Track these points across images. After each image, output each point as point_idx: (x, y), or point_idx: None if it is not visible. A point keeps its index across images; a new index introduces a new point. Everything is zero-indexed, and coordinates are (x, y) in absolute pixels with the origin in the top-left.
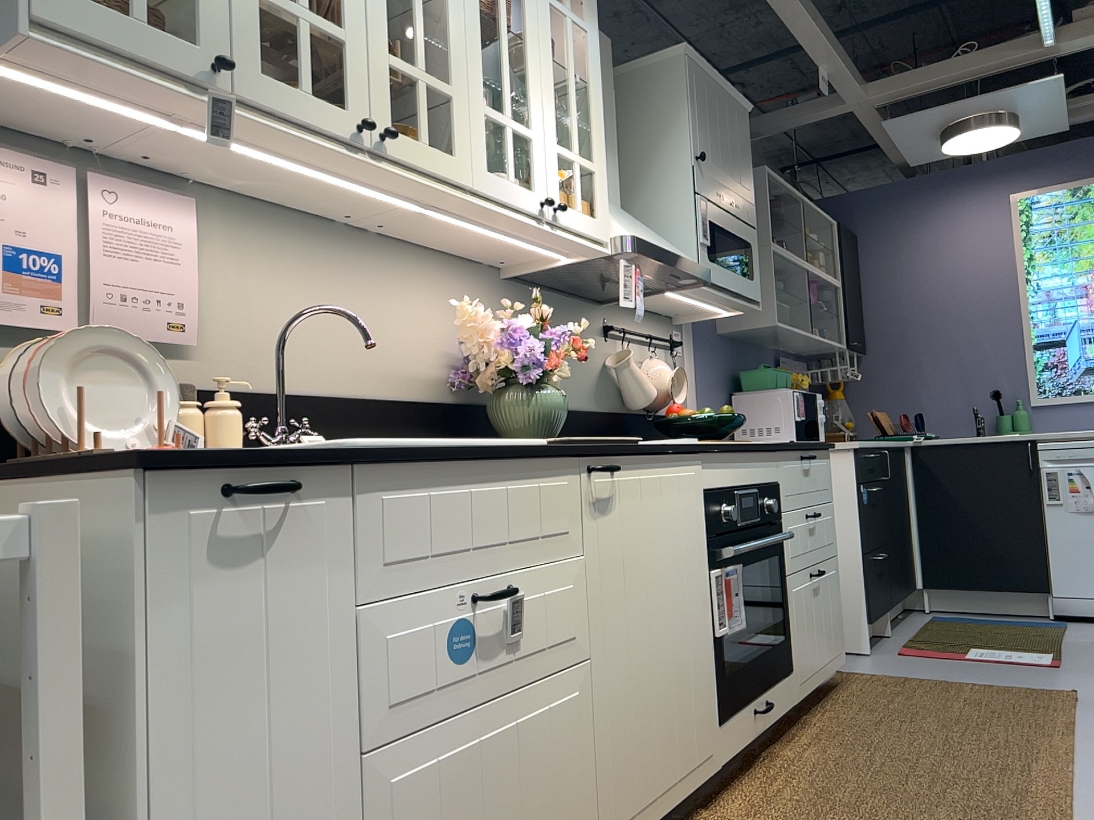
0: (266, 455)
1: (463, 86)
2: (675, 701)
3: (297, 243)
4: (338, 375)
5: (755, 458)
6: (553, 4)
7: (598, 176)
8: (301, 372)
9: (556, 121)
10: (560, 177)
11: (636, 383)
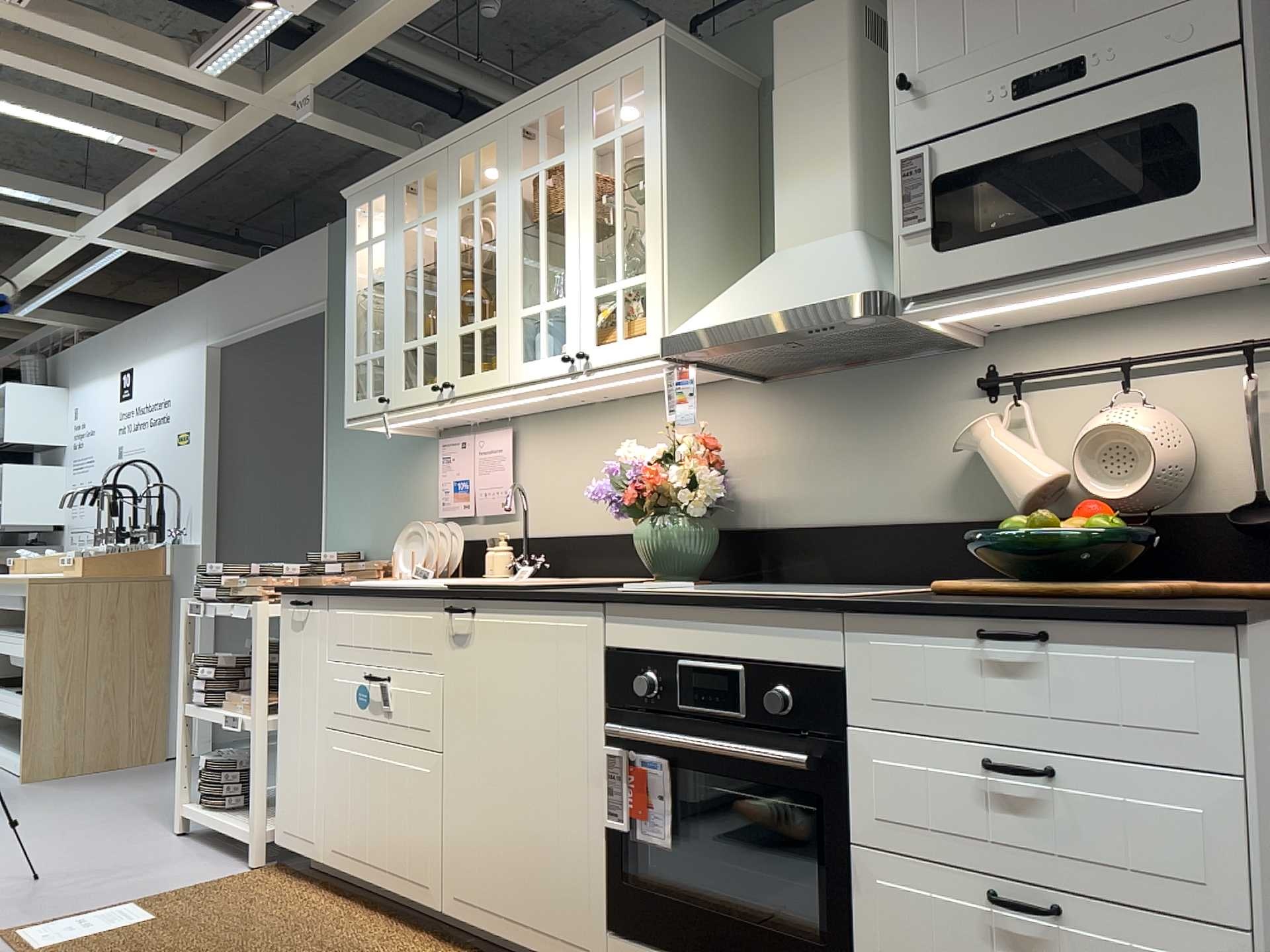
0: (300, 589)
1: (502, 308)
2: (530, 849)
3: (569, 428)
4: (592, 518)
5: (747, 620)
6: (594, 147)
7: (646, 283)
8: (569, 519)
9: (593, 264)
10: (593, 320)
11: (996, 471)
